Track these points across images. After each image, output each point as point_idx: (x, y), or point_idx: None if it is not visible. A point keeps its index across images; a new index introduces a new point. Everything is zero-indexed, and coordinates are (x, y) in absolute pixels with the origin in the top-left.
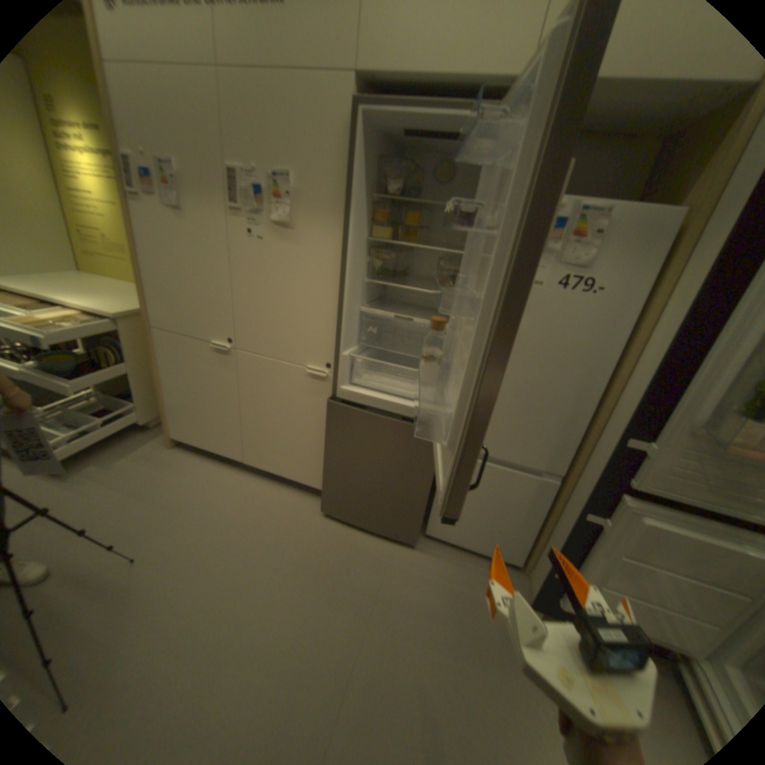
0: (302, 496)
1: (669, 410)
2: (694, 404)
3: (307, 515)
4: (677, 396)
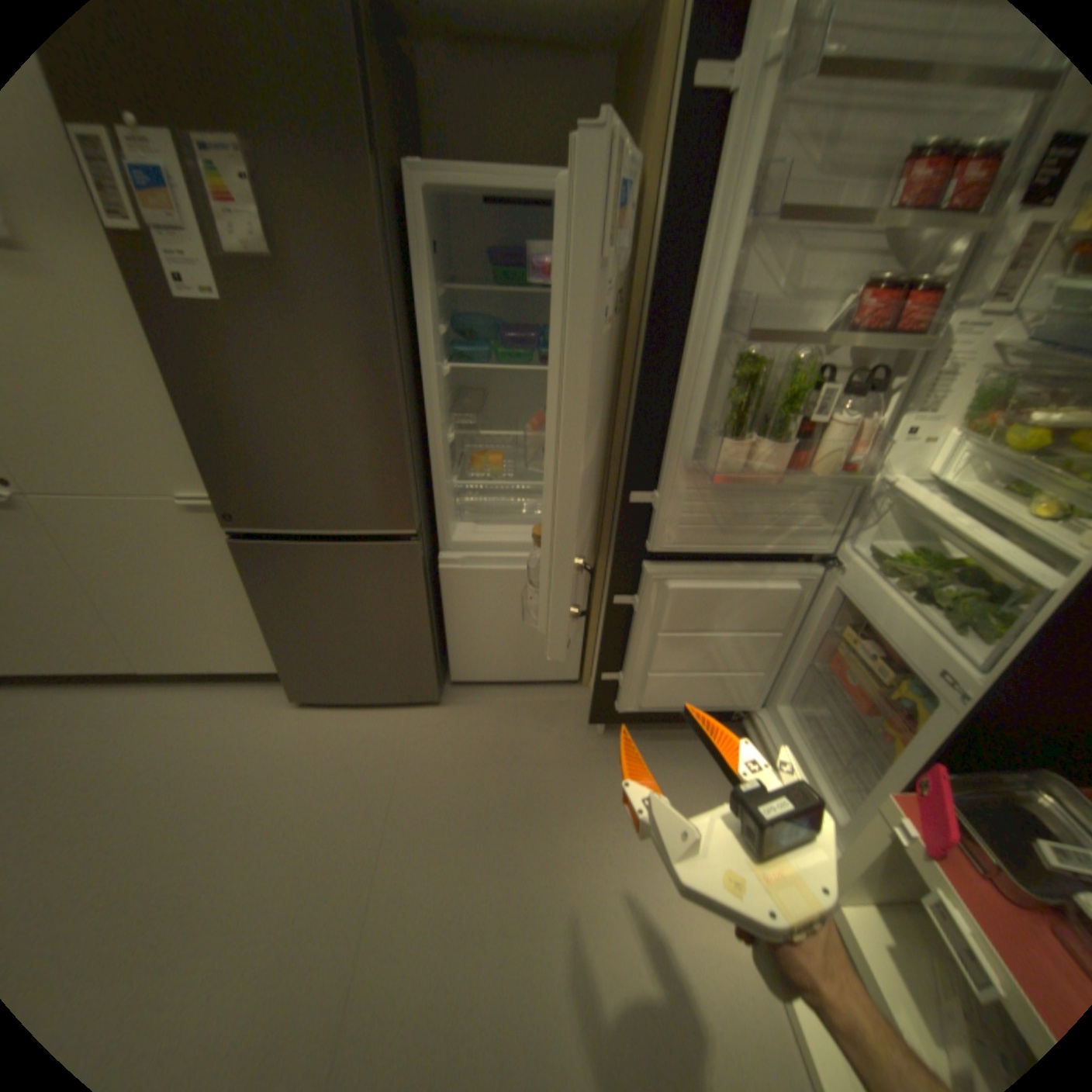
0: (257, 690)
1: (660, 446)
2: (679, 433)
3: (271, 714)
4: (664, 427)
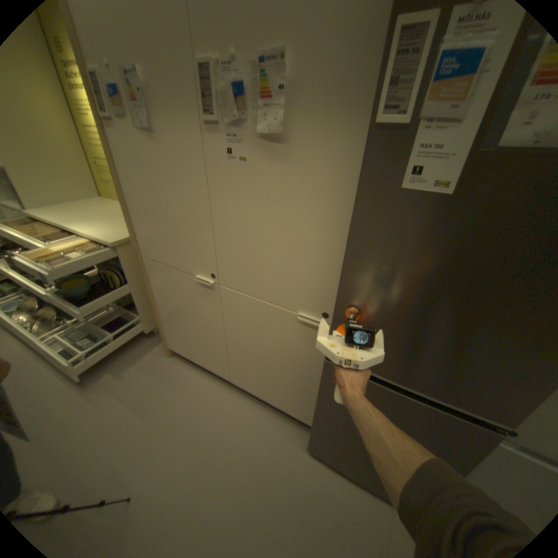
0: (286, 424)
1: None
2: None
3: (294, 451)
4: None
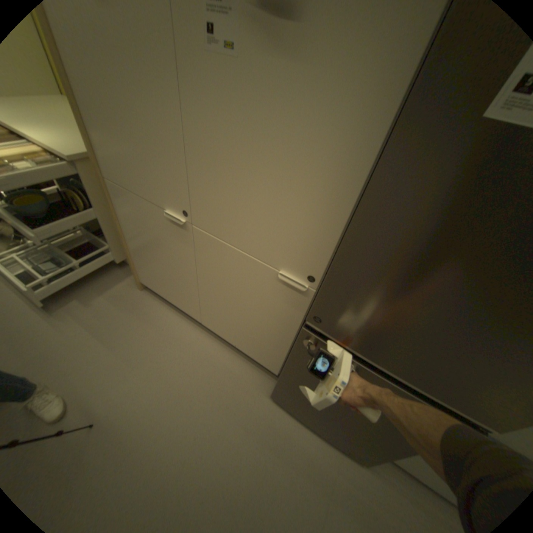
0: (253, 369)
1: None
2: None
3: (257, 396)
4: None
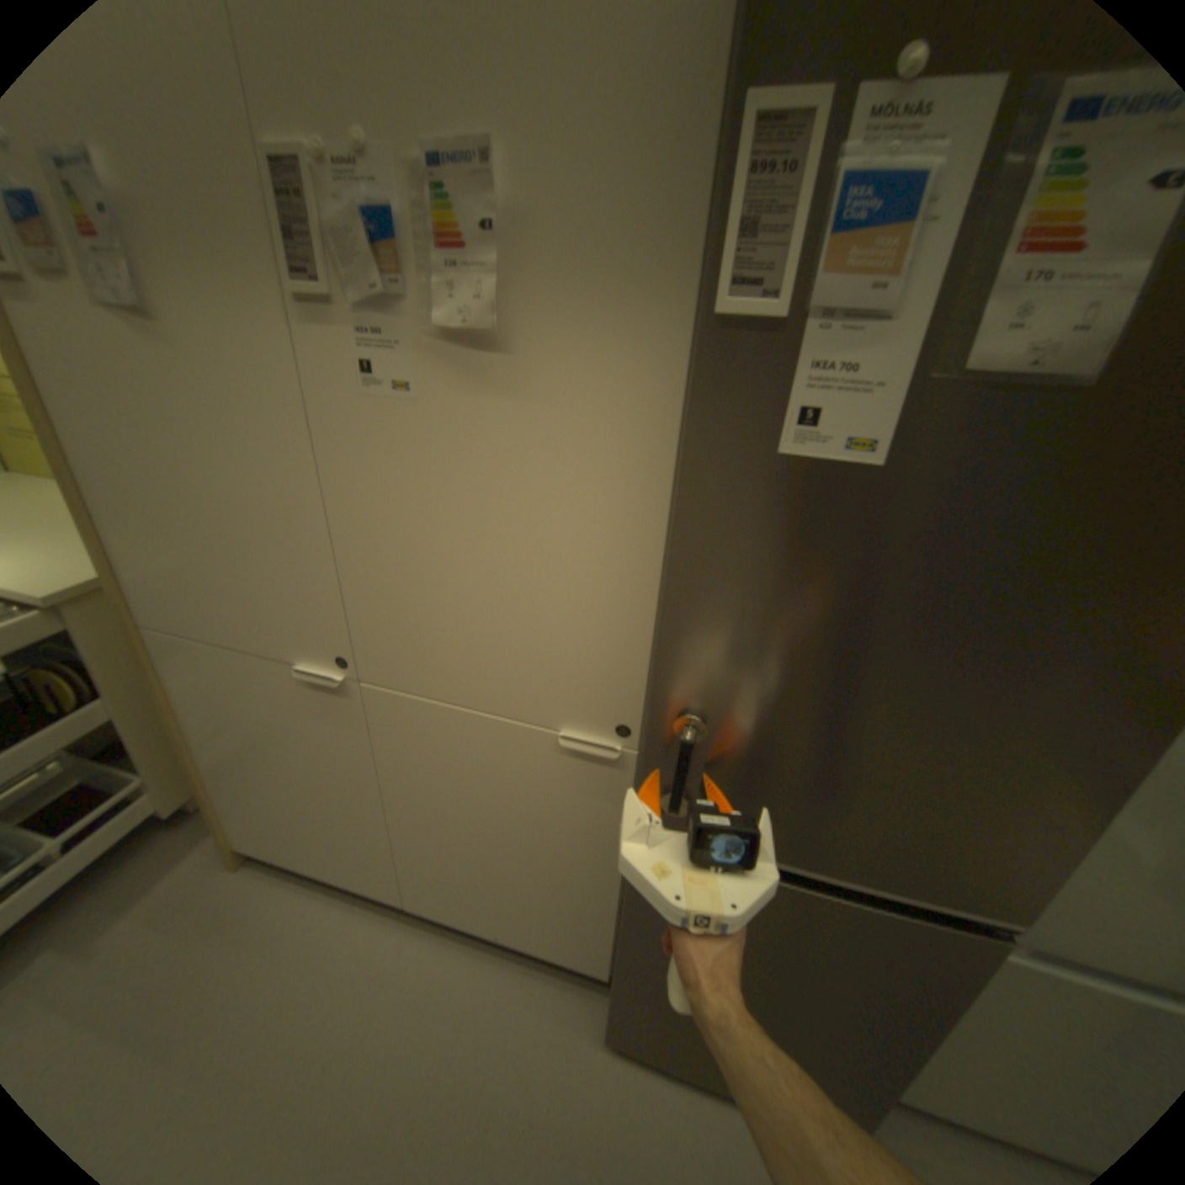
0: (549, 986)
1: None
2: None
3: (573, 1053)
4: None
